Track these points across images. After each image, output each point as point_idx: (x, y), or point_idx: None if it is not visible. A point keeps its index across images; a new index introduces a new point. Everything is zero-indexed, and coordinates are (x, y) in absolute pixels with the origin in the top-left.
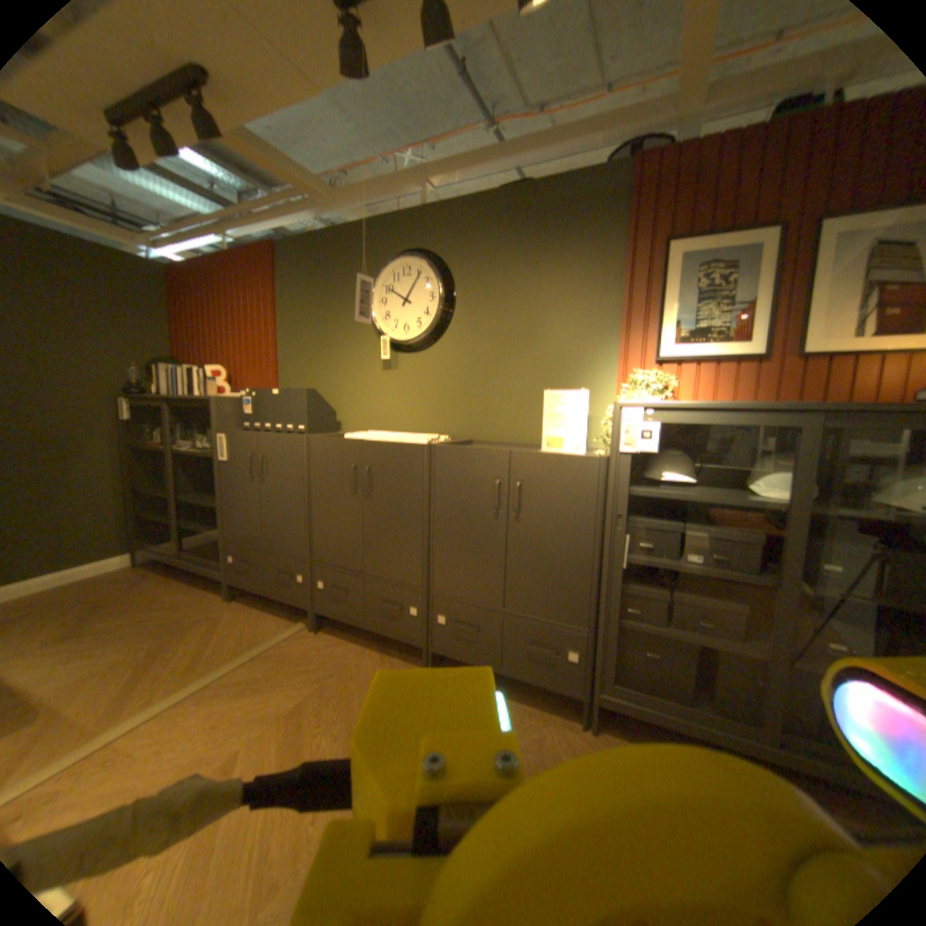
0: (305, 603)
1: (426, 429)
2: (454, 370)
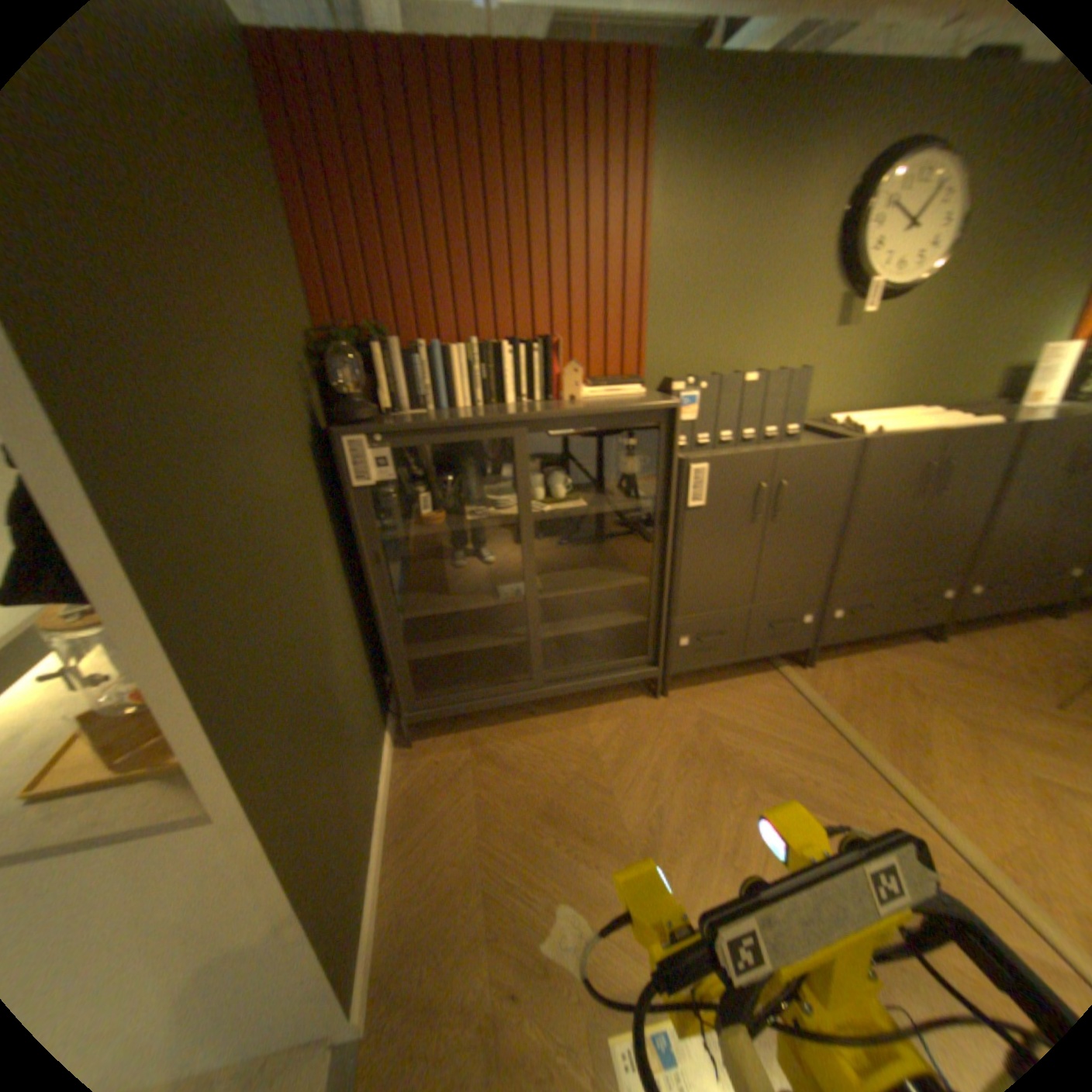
0: (807, 646)
1: (878, 404)
2: (930, 326)
